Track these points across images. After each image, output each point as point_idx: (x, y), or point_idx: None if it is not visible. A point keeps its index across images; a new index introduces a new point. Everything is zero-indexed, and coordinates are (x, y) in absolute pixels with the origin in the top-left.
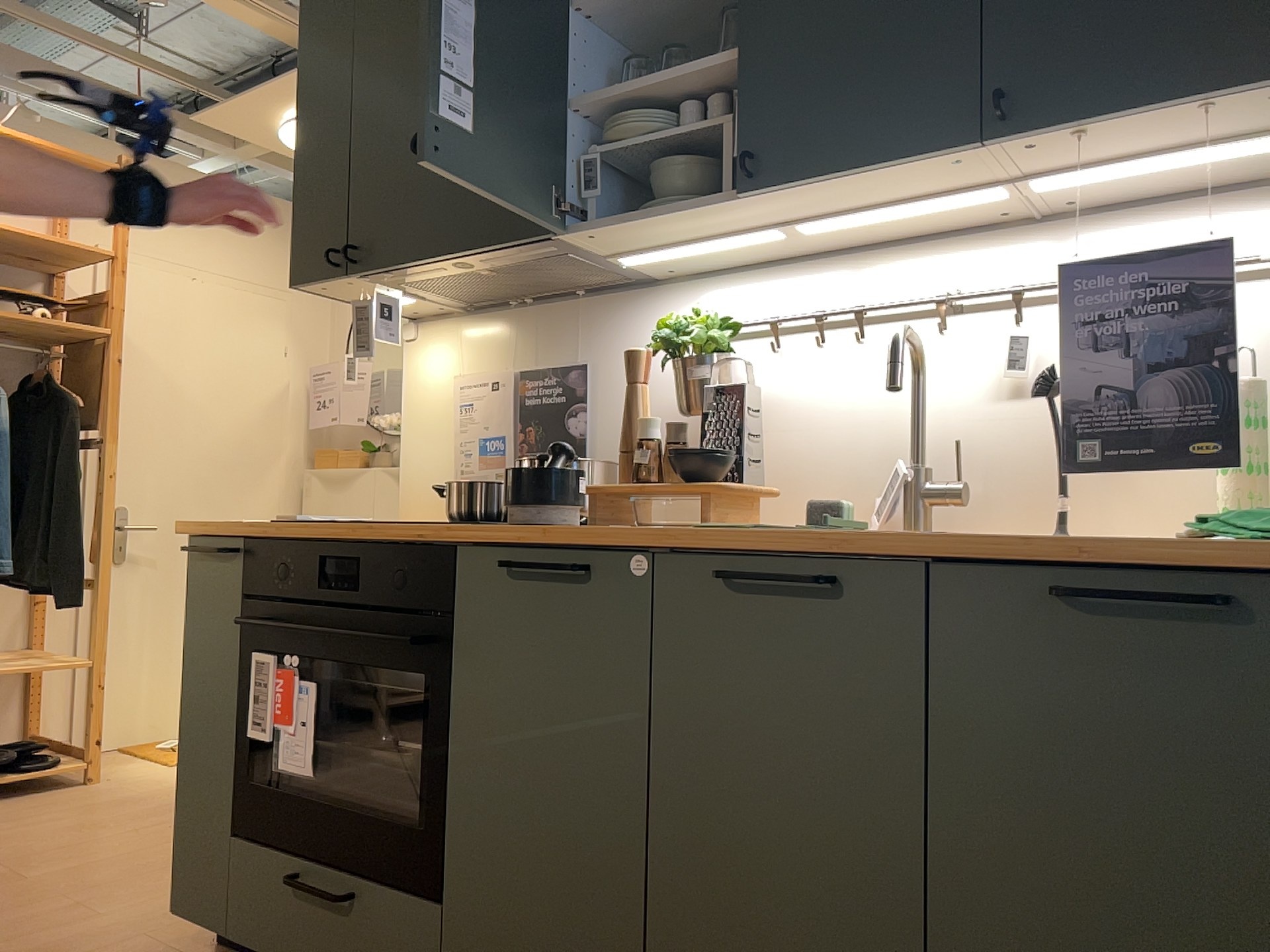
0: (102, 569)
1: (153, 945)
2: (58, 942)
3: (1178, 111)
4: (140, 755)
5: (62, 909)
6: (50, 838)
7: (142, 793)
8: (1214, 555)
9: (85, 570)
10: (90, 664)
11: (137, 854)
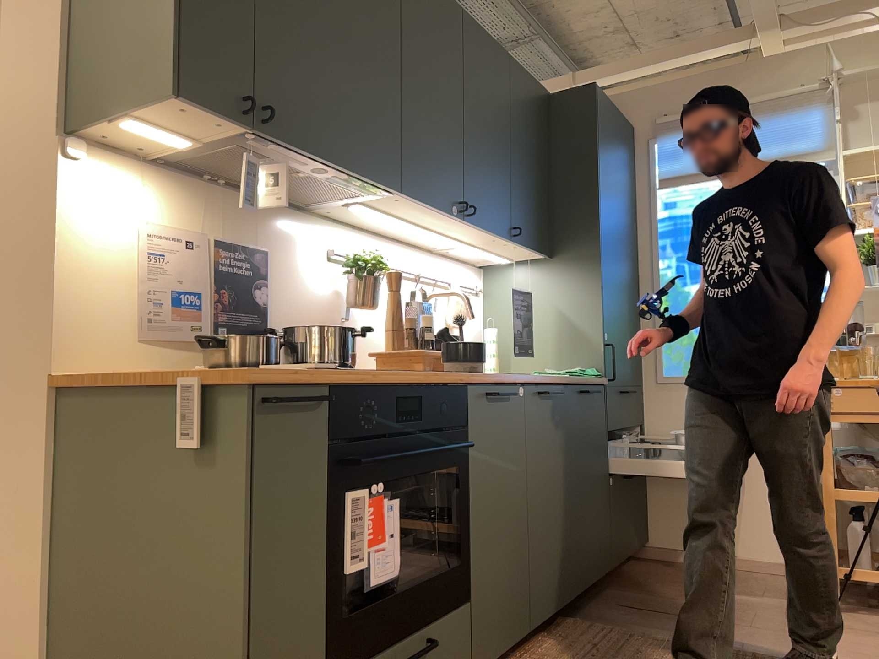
0: None
1: None
2: None
3: (530, 250)
4: None
5: None
6: None
7: None
8: (591, 380)
9: None
10: None
11: None
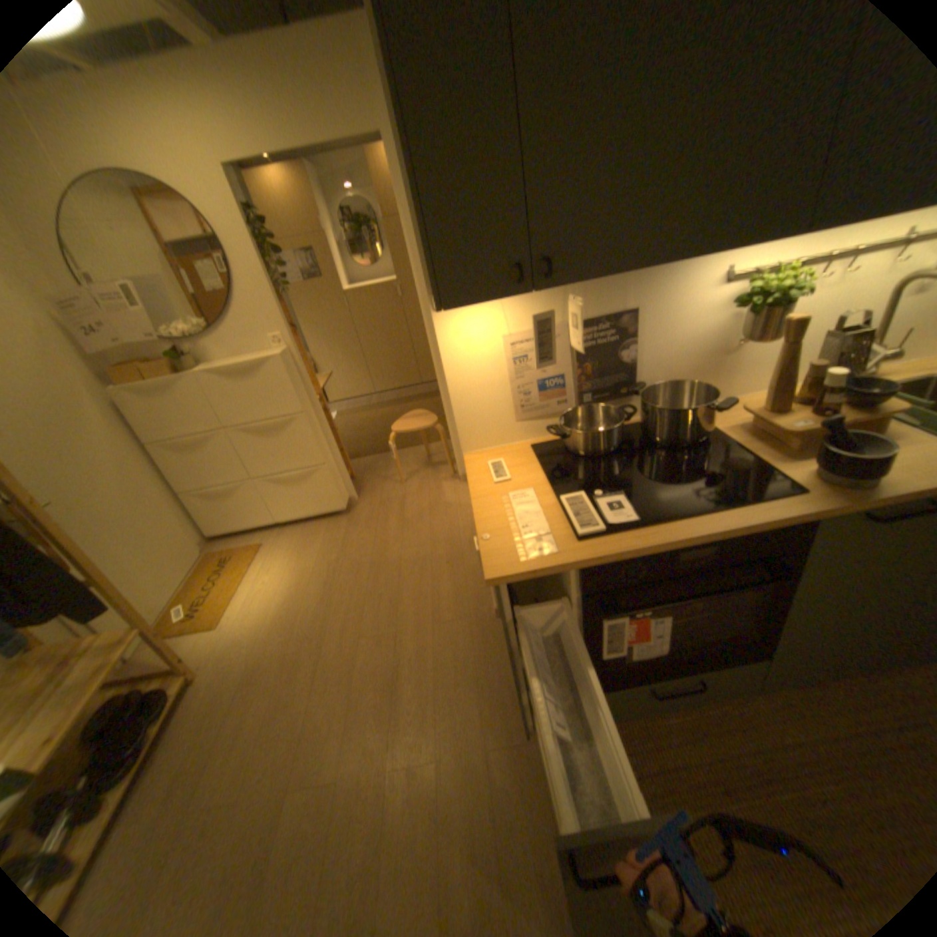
0: (90, 575)
1: (505, 752)
2: (459, 800)
3: None
4: (174, 637)
5: (407, 780)
6: (273, 743)
7: (247, 663)
8: None
9: (86, 588)
10: (137, 633)
11: (354, 707)
